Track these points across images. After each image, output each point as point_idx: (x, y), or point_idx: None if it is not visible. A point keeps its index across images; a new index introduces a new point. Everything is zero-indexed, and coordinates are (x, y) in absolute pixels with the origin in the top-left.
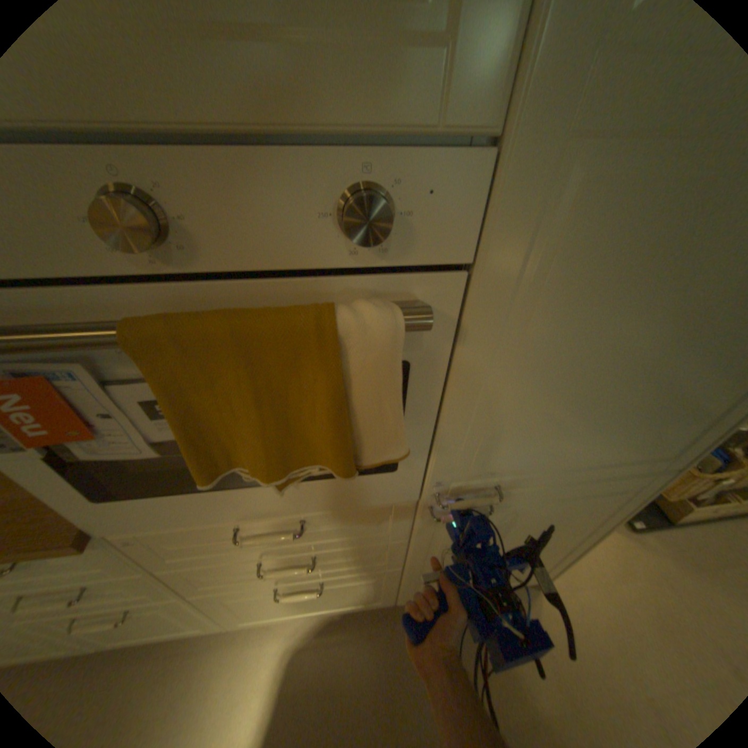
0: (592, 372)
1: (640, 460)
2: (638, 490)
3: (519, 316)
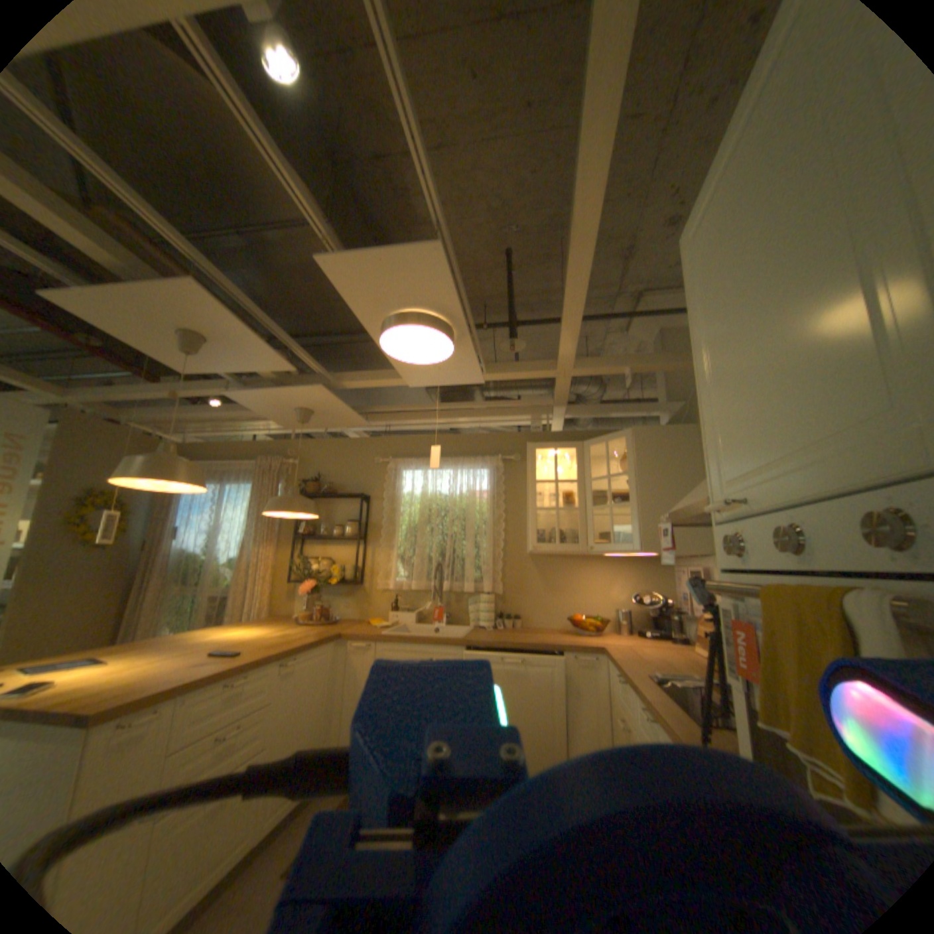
0: None
1: None
2: None
3: None
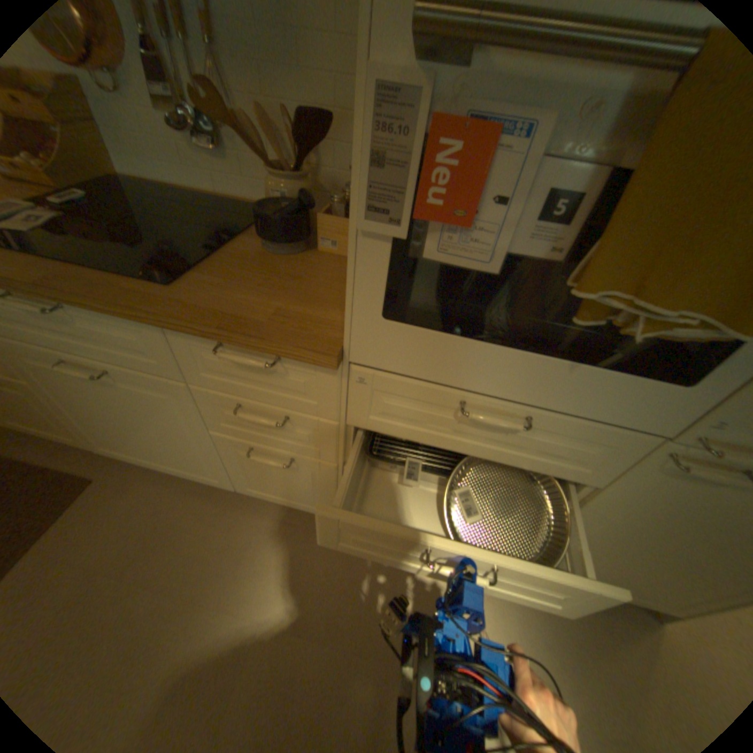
0: None
1: None
2: None
3: None
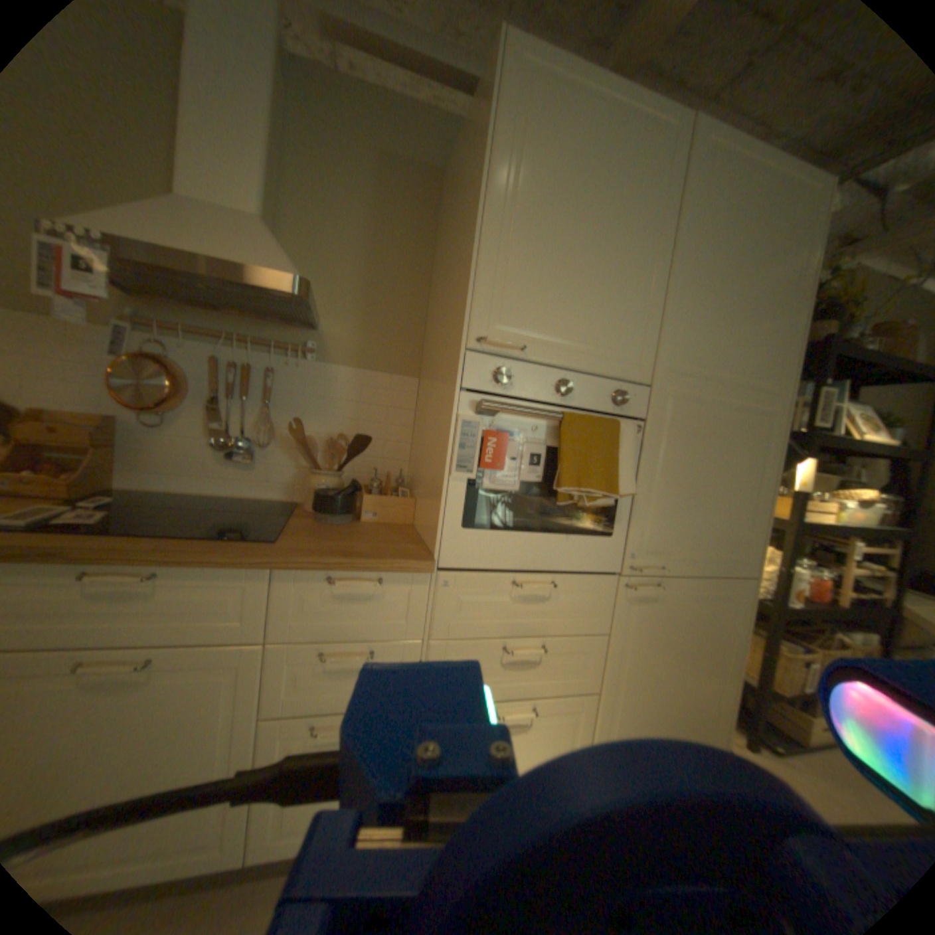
0: (691, 479)
1: (732, 560)
2: (742, 598)
3: (661, 443)
